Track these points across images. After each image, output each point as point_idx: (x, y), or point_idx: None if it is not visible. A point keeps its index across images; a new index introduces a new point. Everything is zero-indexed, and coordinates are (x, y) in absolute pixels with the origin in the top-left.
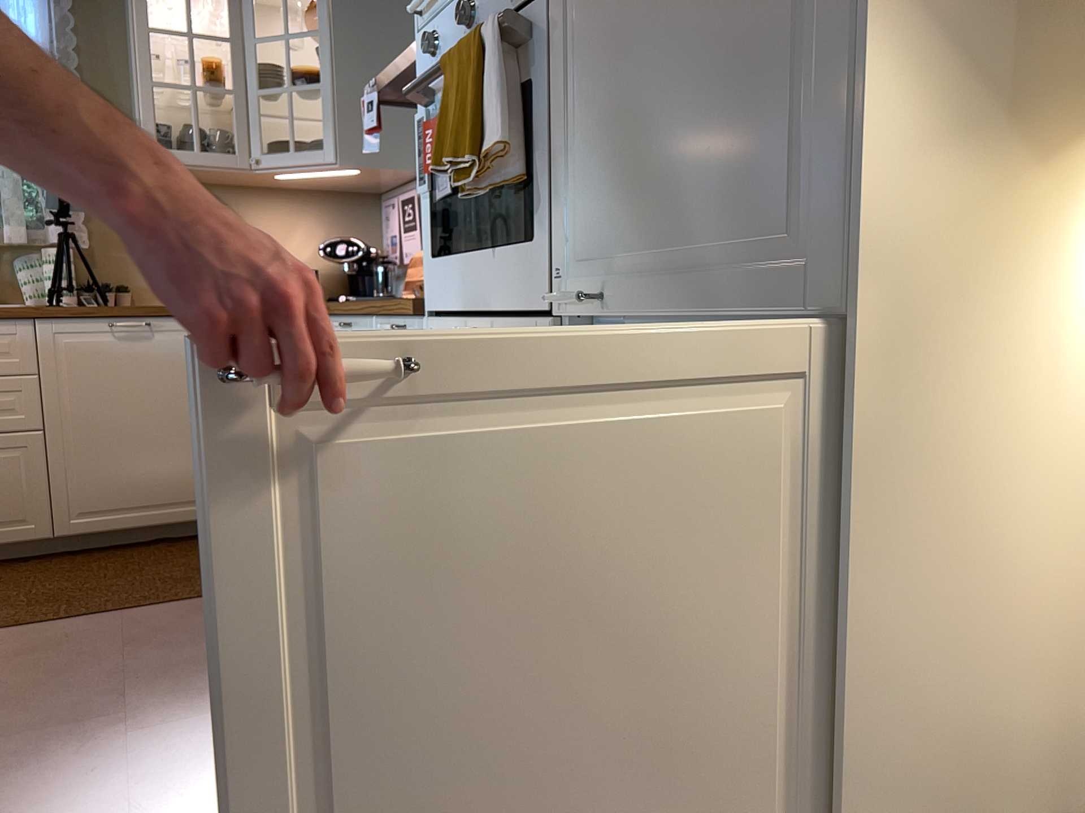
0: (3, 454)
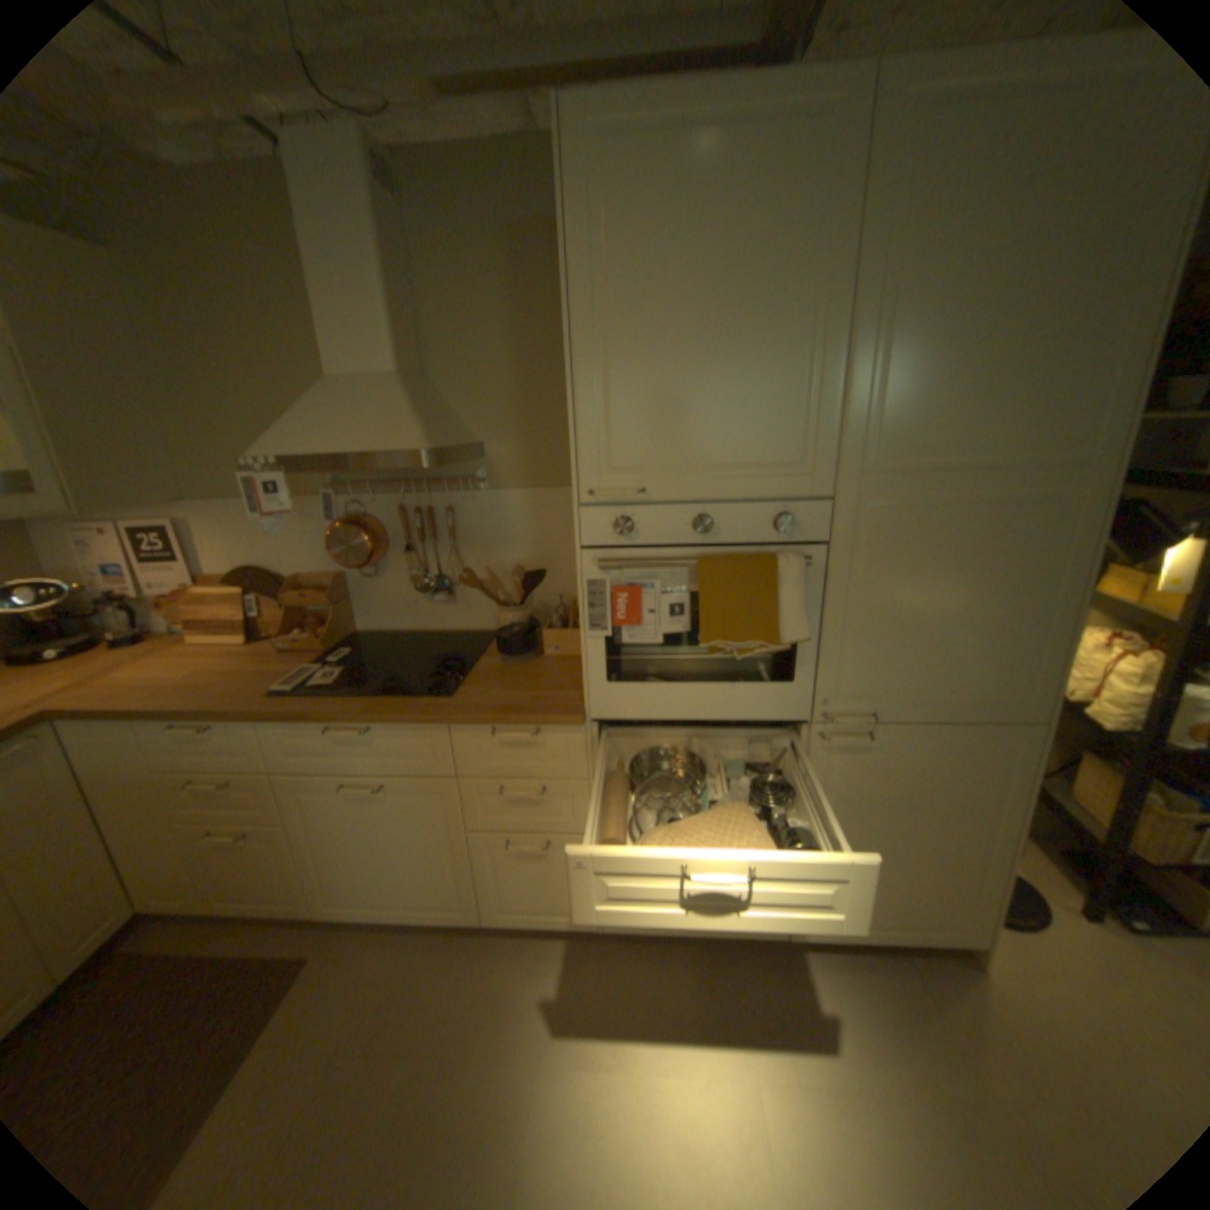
0: None
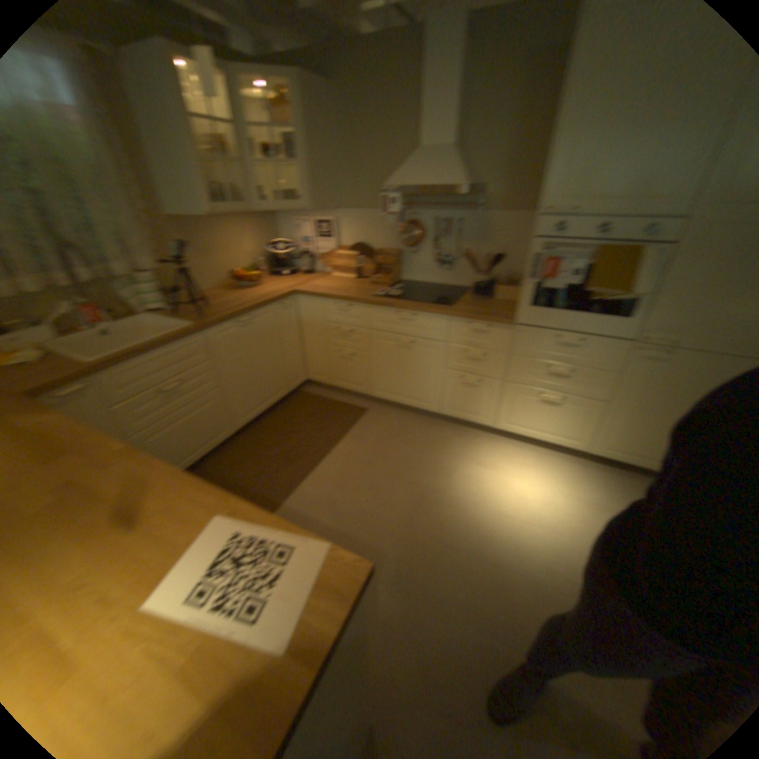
0: (212, 404)
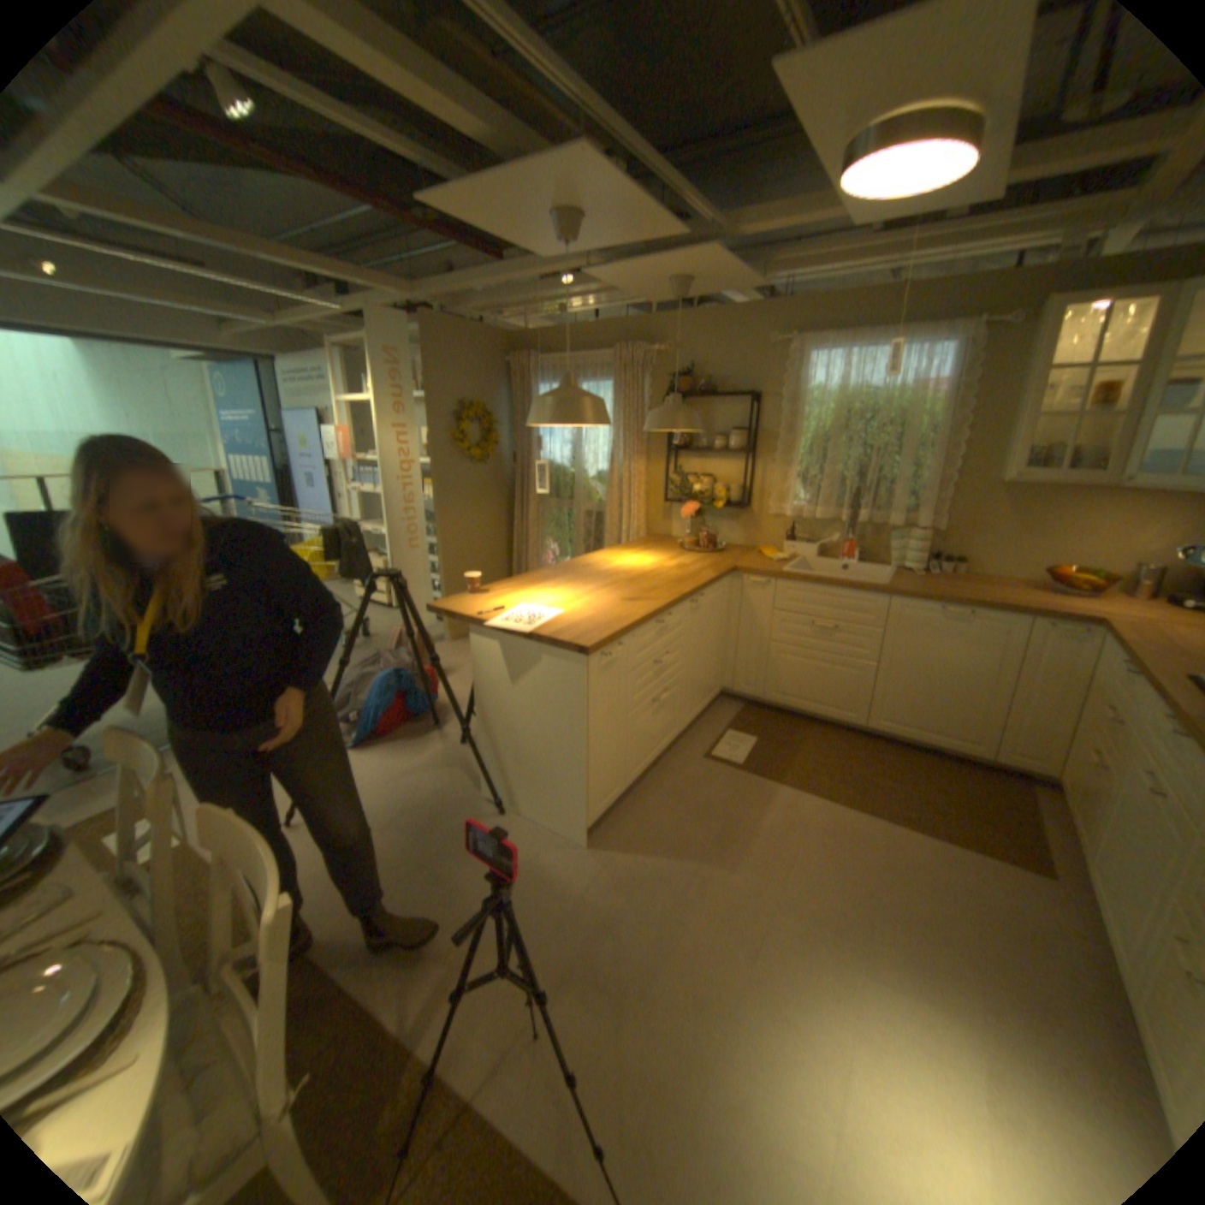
0: (851, 670)
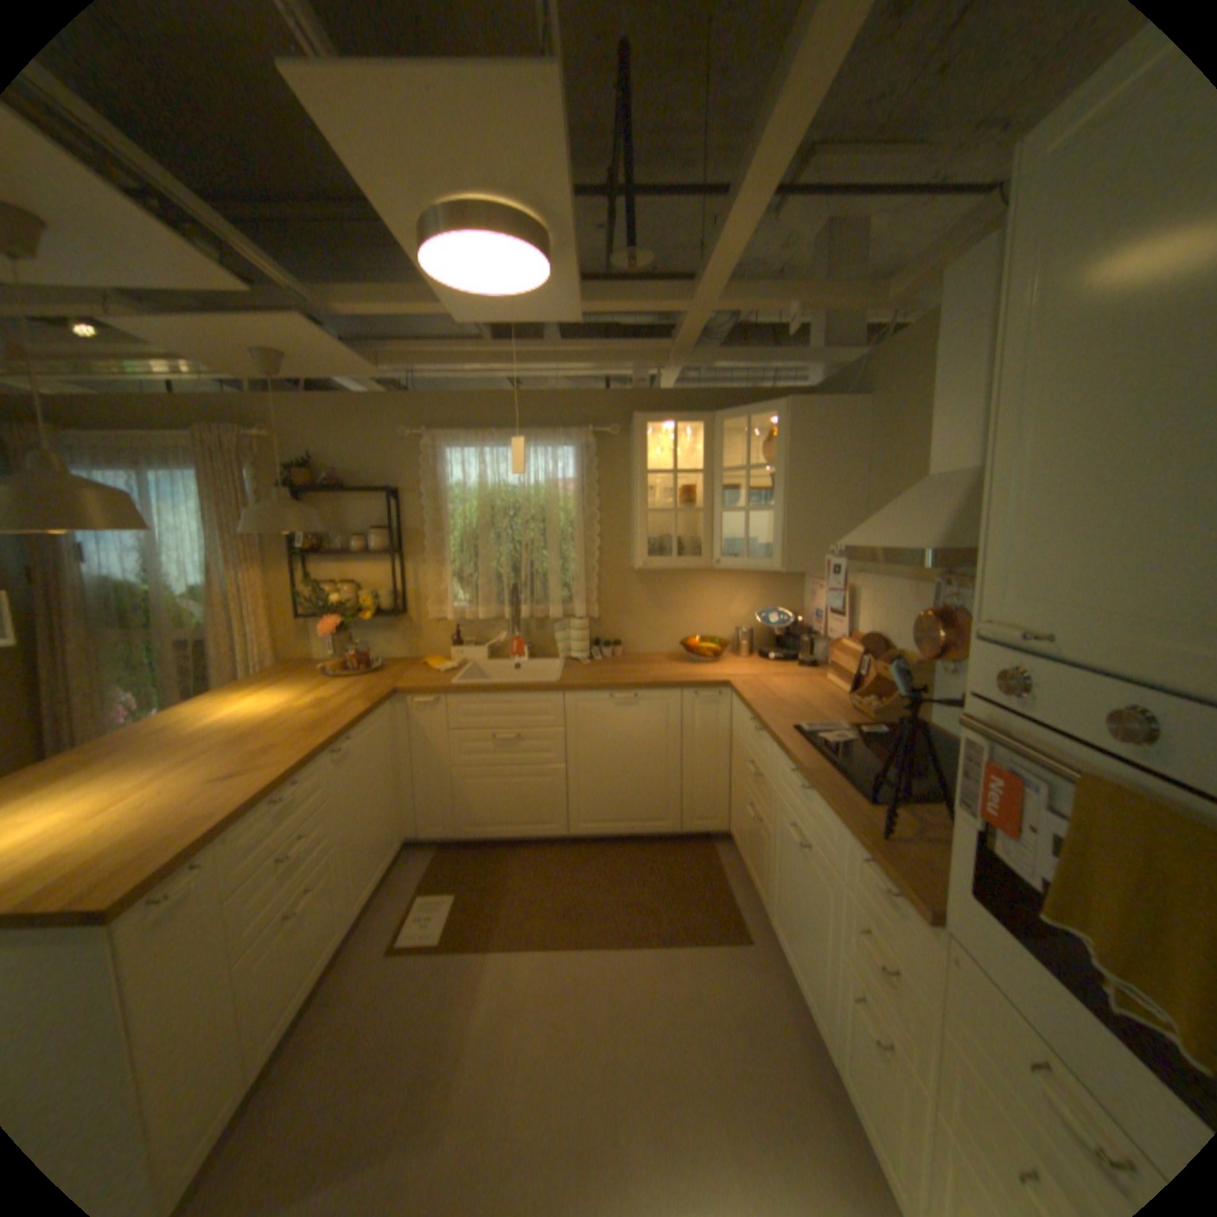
0: (542, 779)
